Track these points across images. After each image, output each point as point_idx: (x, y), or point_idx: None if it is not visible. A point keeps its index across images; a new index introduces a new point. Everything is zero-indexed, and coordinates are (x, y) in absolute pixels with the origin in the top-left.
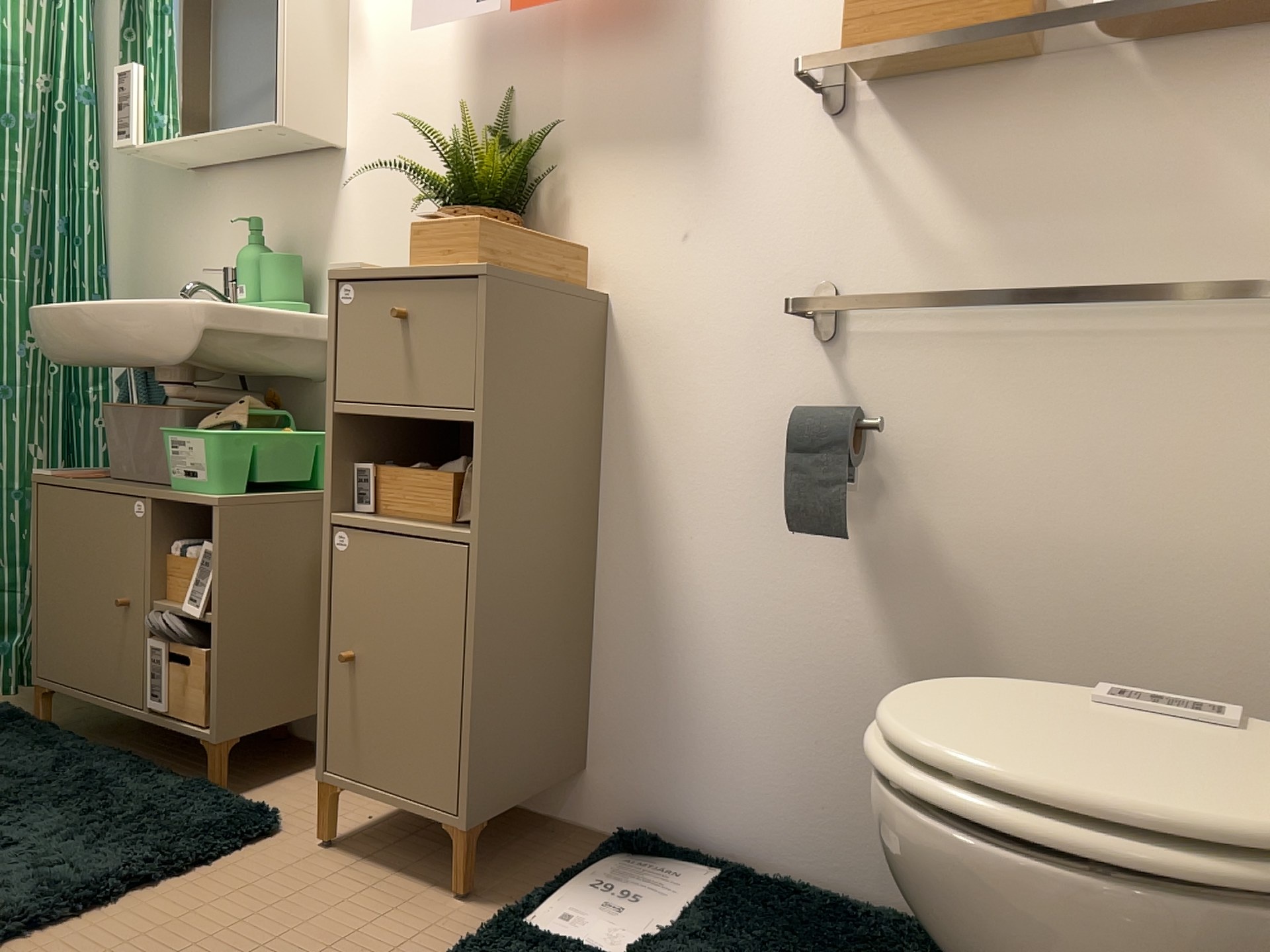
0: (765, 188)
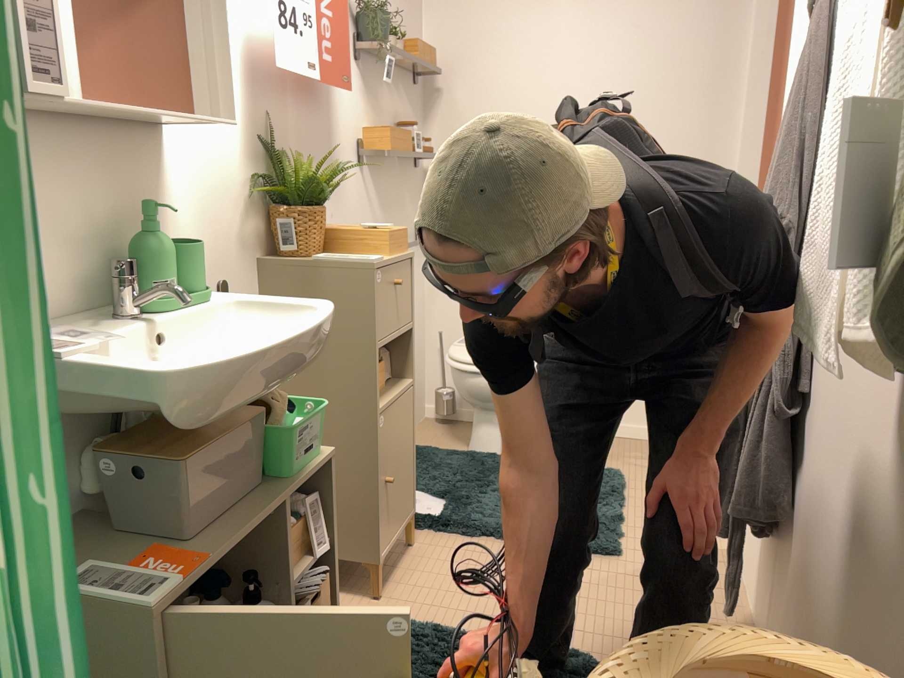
0: (350, 193)
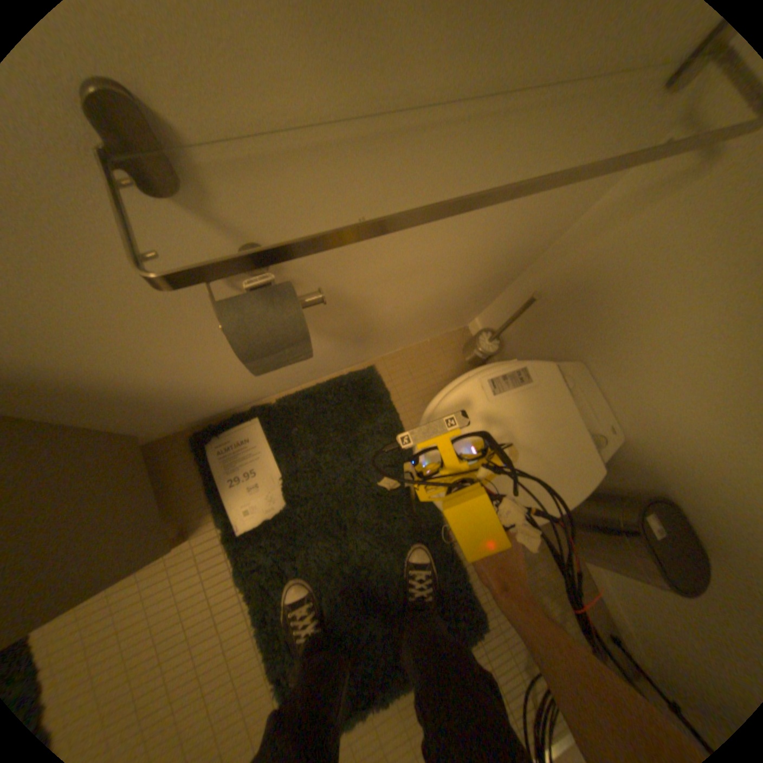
0: None
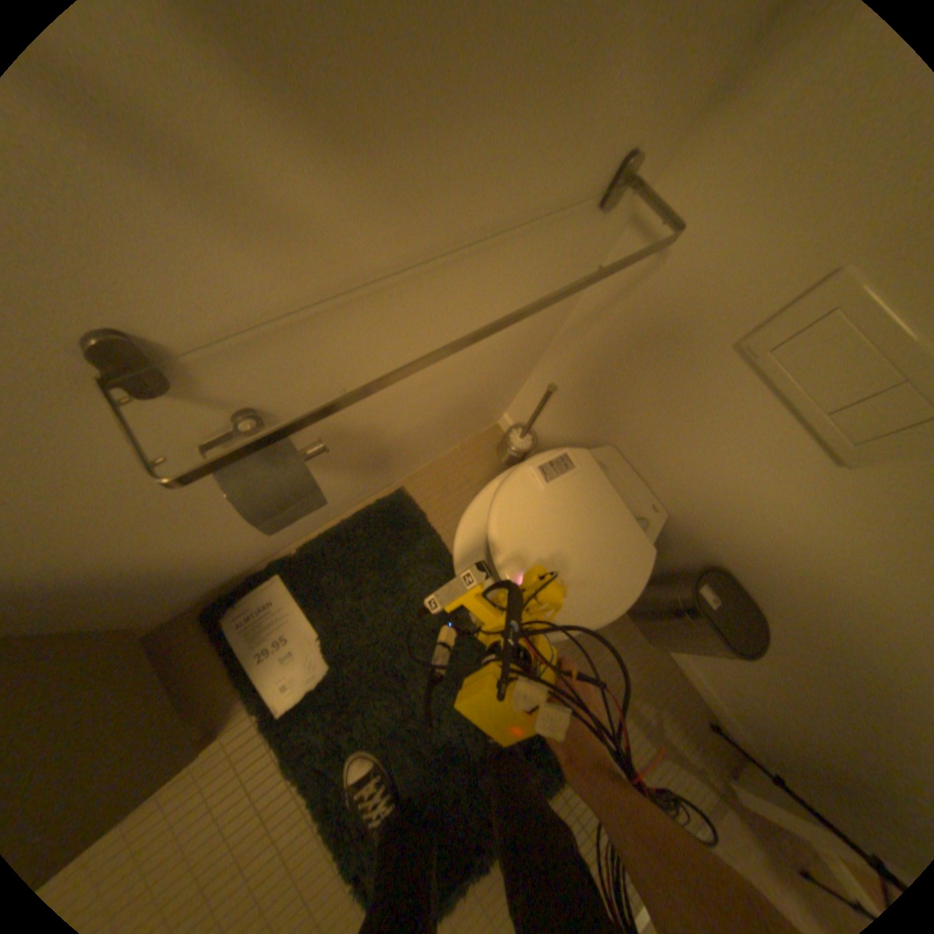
0: None
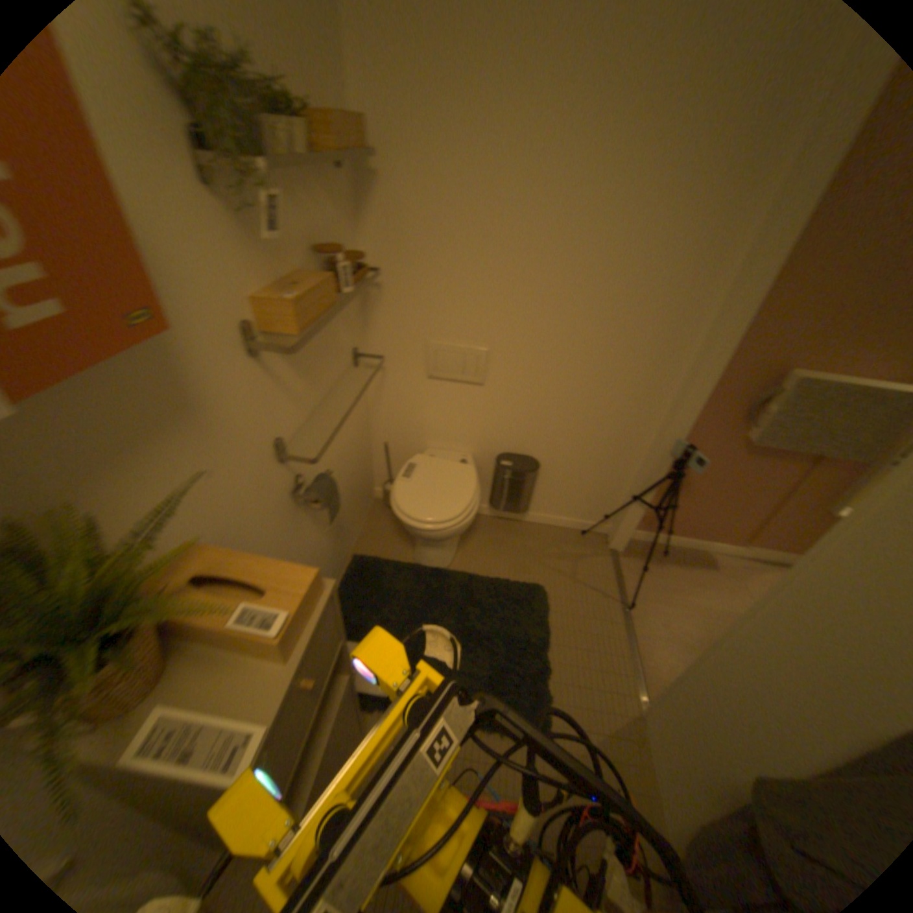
0: (241, 410)
